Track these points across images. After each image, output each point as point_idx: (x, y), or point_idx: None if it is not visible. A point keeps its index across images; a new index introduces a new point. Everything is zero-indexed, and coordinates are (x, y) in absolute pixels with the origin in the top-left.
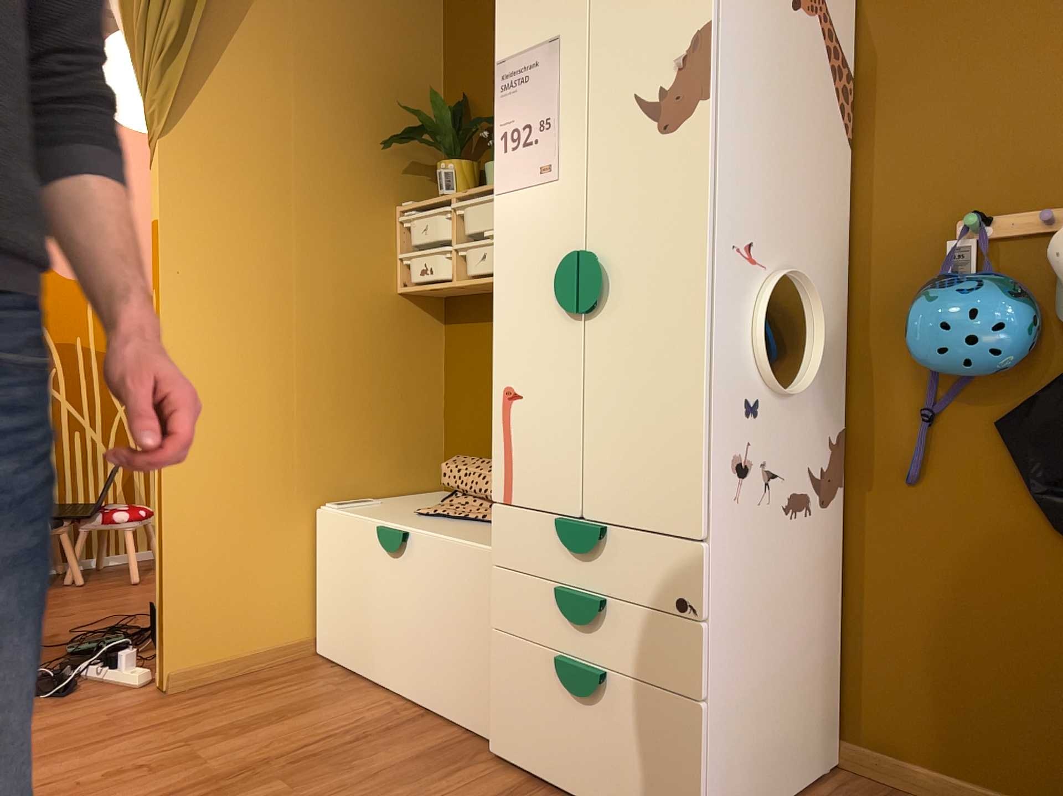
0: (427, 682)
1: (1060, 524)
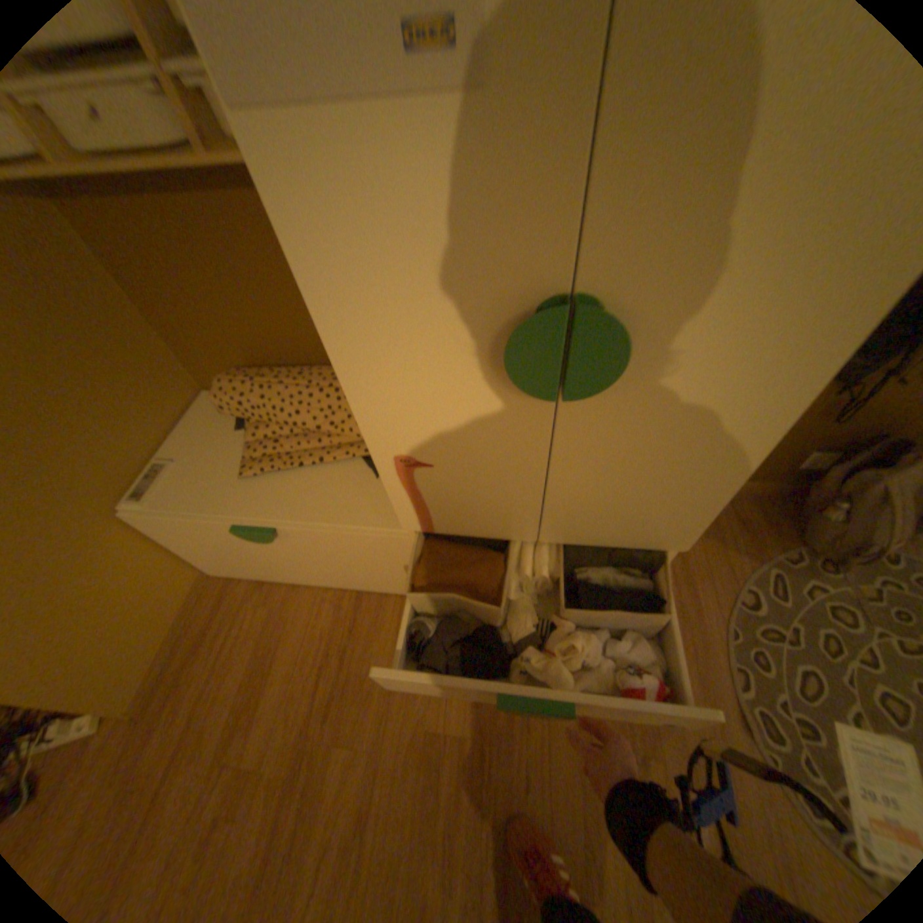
0: (351, 582)
1: None
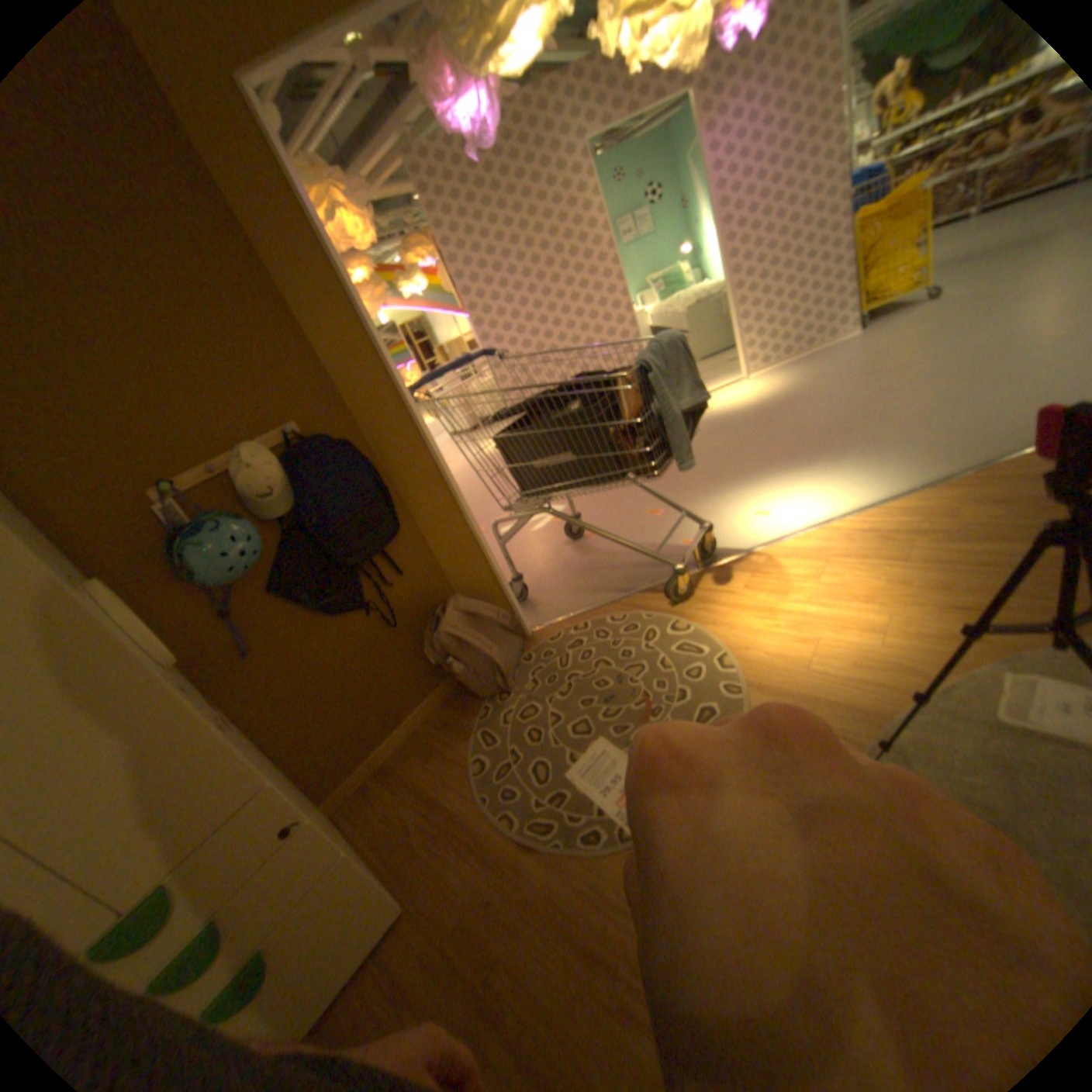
0: None
1: (334, 610)
